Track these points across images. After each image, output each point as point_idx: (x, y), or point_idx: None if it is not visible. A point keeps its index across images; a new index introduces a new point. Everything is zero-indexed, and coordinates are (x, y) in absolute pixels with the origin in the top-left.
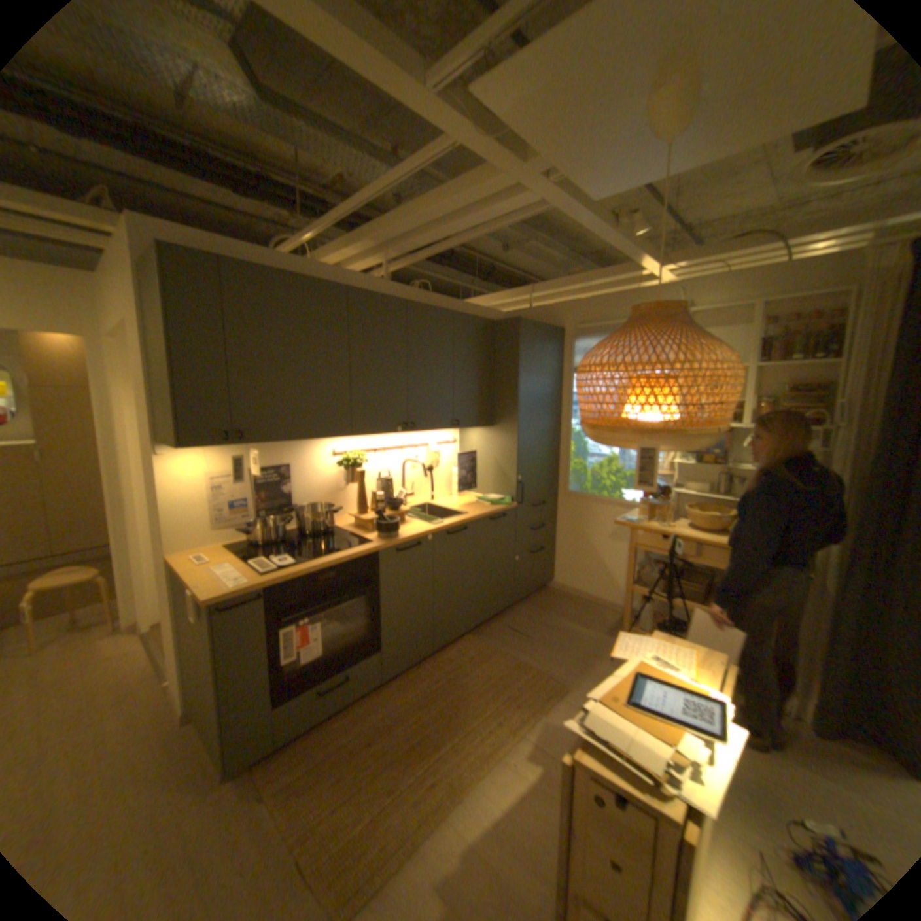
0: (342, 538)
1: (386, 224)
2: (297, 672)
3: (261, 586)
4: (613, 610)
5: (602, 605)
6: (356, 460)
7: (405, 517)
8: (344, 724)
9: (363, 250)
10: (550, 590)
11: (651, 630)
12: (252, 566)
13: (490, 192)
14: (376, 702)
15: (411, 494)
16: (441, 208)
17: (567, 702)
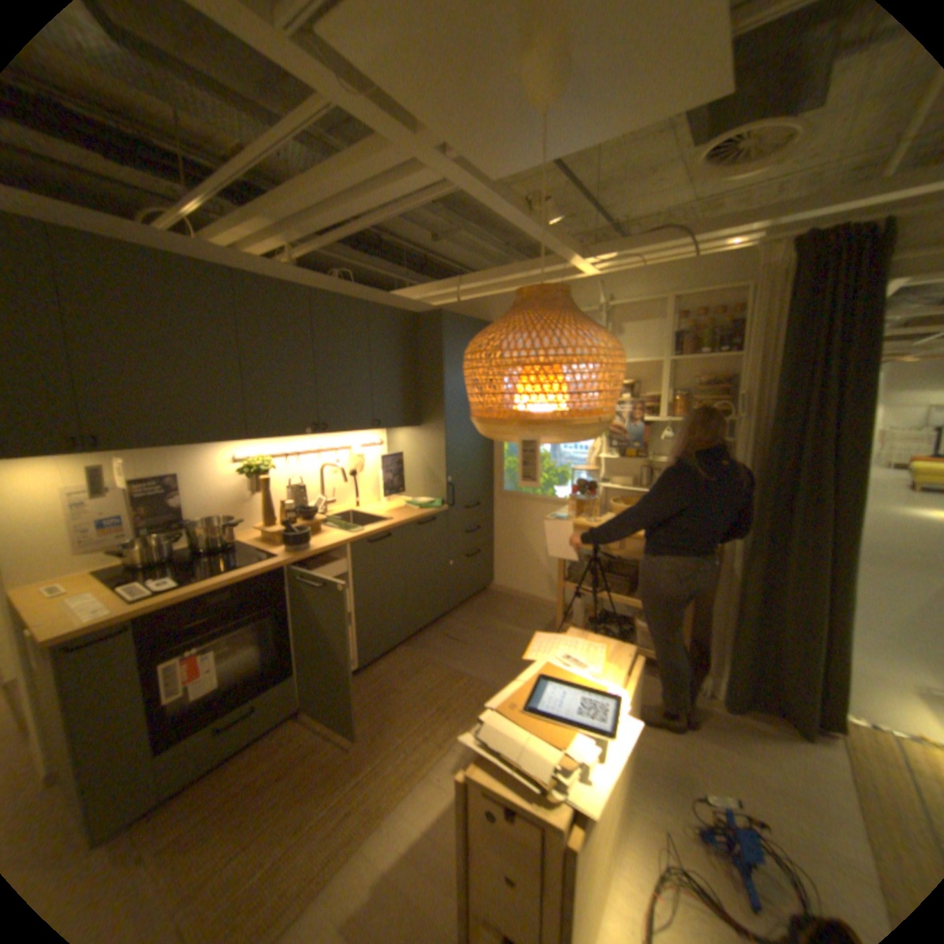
0: (245, 554)
1: (278, 200)
2: (190, 711)
3: (129, 617)
4: (551, 608)
5: (541, 604)
6: (264, 467)
7: (323, 527)
8: (253, 761)
9: (259, 230)
10: (491, 593)
11: (583, 625)
12: (122, 595)
13: (386, 167)
14: (293, 731)
15: (333, 502)
16: (336, 183)
17: None
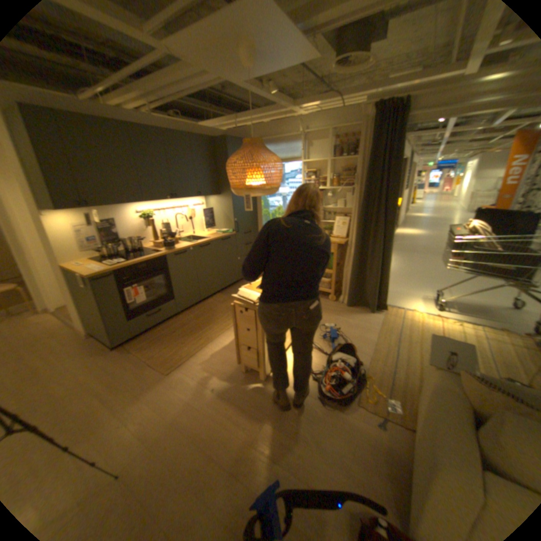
0: (147, 251)
1: (141, 85)
2: (135, 309)
3: (110, 270)
4: None
5: None
6: (148, 215)
7: (178, 241)
8: (161, 328)
9: (131, 97)
10: None
11: None
12: (104, 264)
13: (190, 74)
14: (175, 320)
15: (181, 231)
16: (168, 79)
17: None
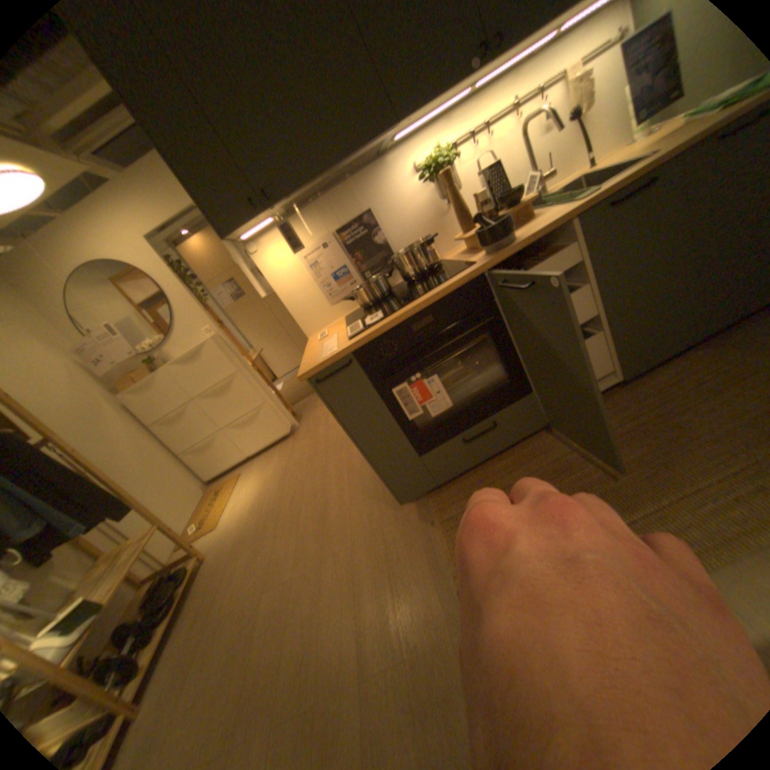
0: (447, 269)
1: None
2: (440, 420)
3: (347, 350)
4: None
5: None
6: (449, 160)
7: (539, 208)
8: (510, 463)
9: None
10: None
11: None
12: (348, 330)
13: None
14: (547, 441)
15: (553, 171)
16: None
17: None
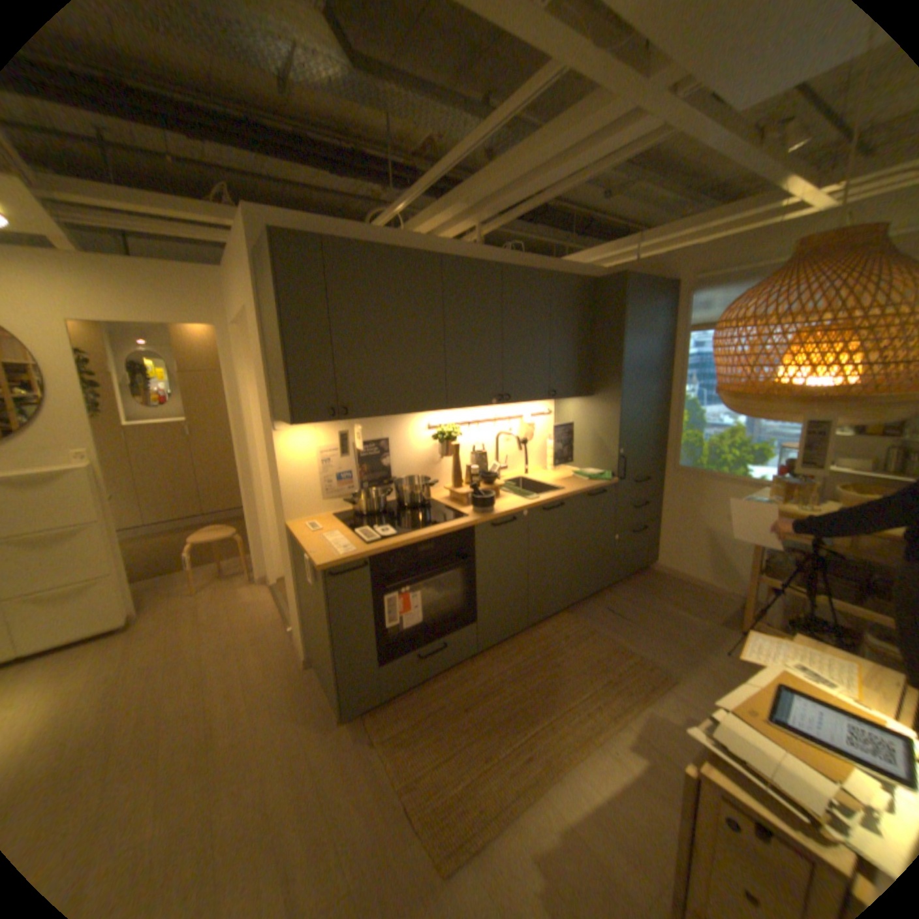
0: (439, 510)
1: (480, 181)
2: (400, 635)
3: (368, 554)
4: (731, 599)
5: (717, 593)
6: (450, 433)
7: (499, 491)
8: (443, 687)
9: (456, 214)
10: (654, 572)
11: (781, 626)
12: (359, 535)
13: (601, 124)
14: (473, 670)
15: (505, 467)
16: (543, 153)
17: (676, 695)
